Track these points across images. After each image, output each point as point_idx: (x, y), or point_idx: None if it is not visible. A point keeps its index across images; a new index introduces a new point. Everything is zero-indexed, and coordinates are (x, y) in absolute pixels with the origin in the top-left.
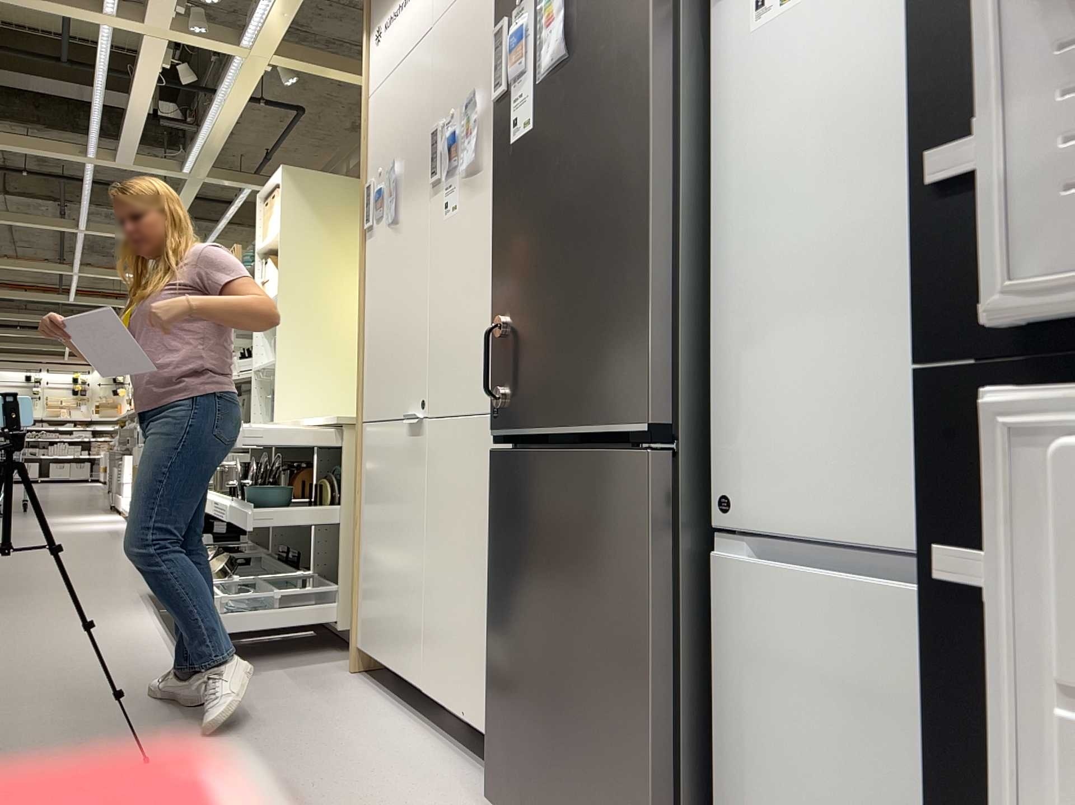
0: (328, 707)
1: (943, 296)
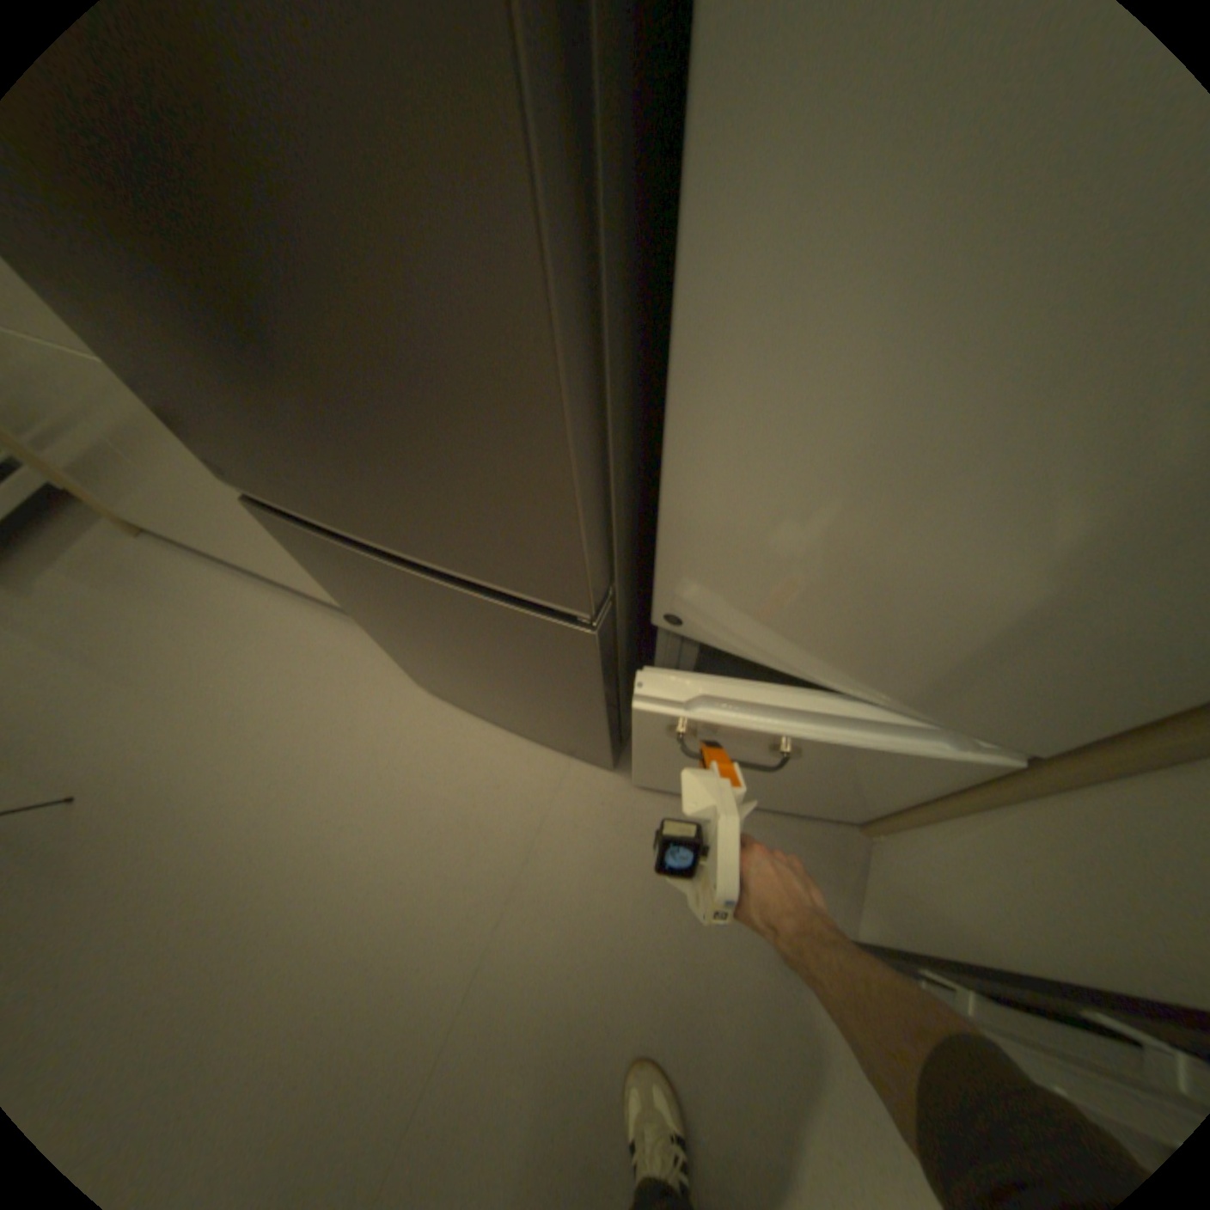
0: (162, 606)
1: None
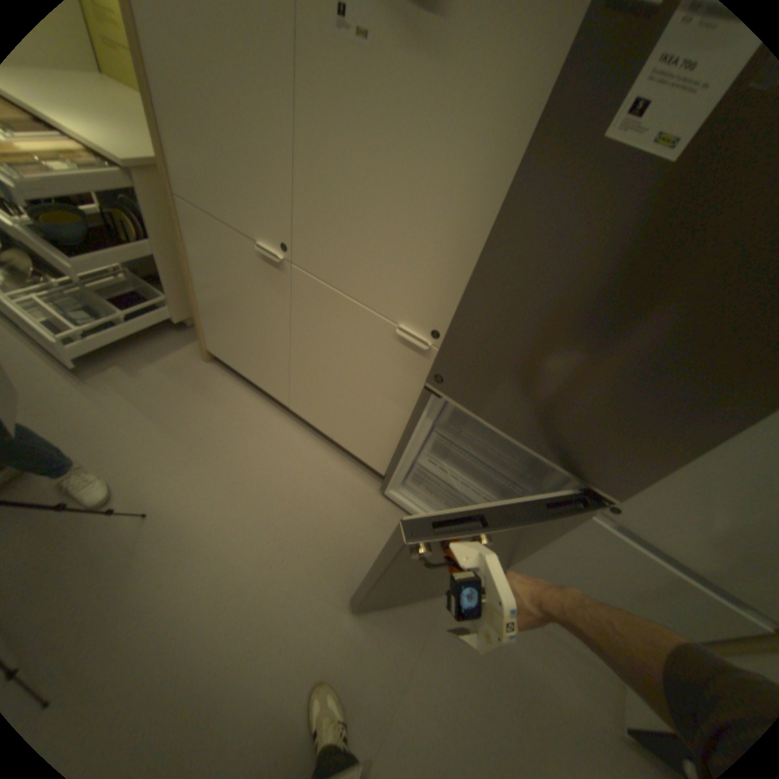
0: (219, 409)
1: None
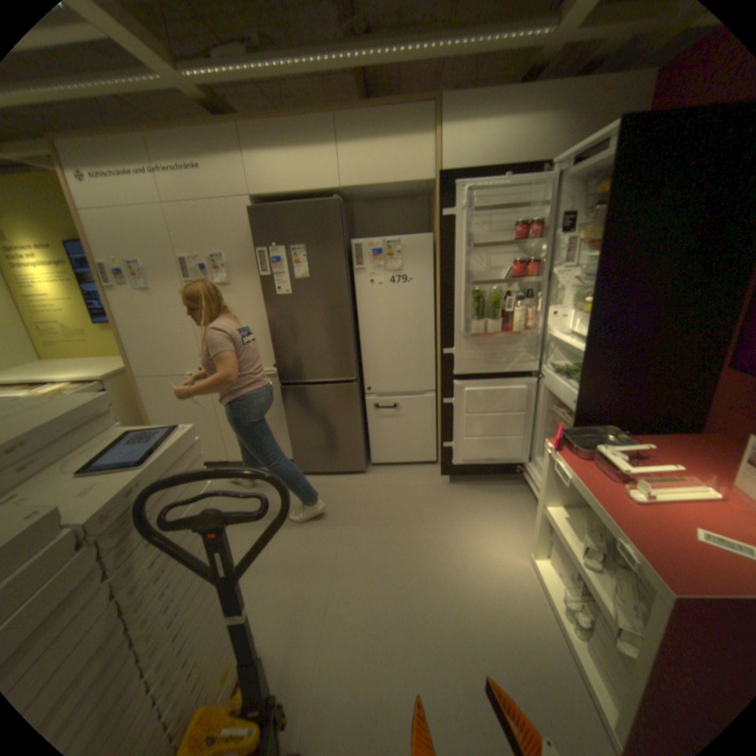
0: None
1: (440, 367)
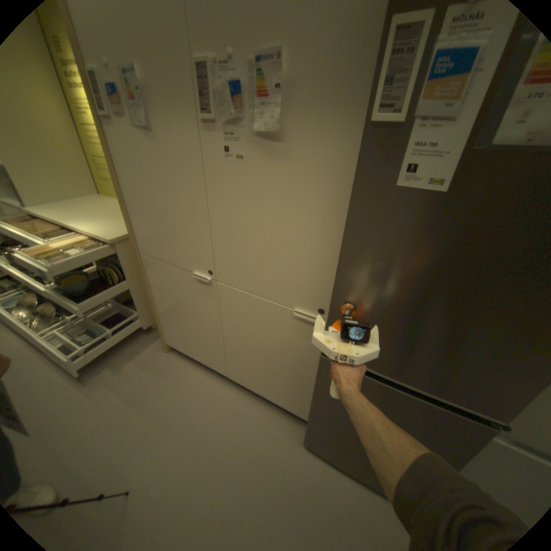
0: (177, 386)
1: None
